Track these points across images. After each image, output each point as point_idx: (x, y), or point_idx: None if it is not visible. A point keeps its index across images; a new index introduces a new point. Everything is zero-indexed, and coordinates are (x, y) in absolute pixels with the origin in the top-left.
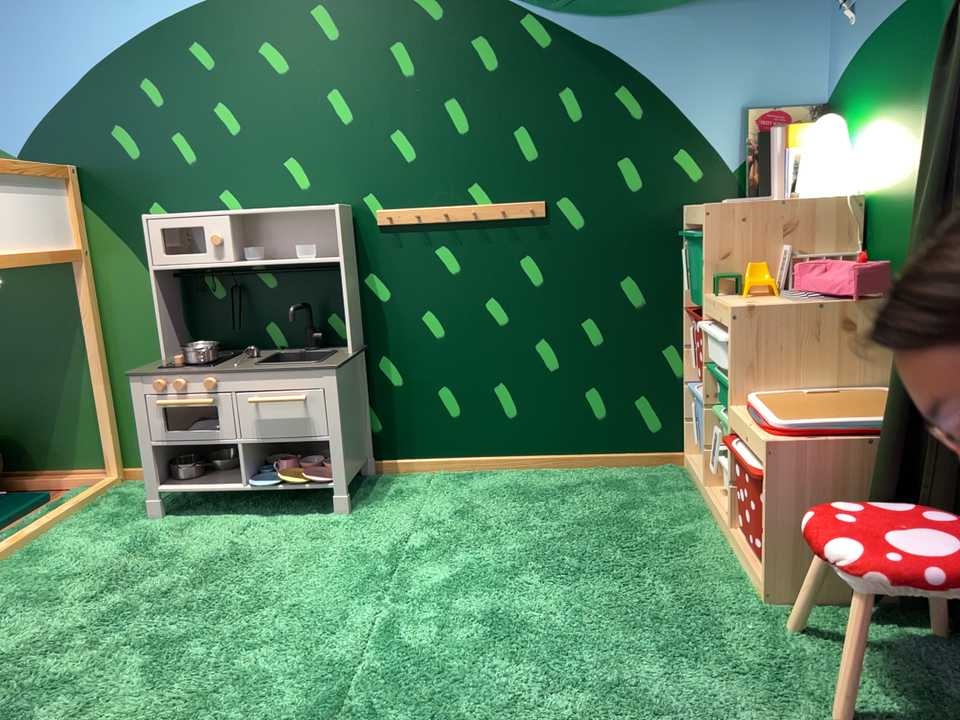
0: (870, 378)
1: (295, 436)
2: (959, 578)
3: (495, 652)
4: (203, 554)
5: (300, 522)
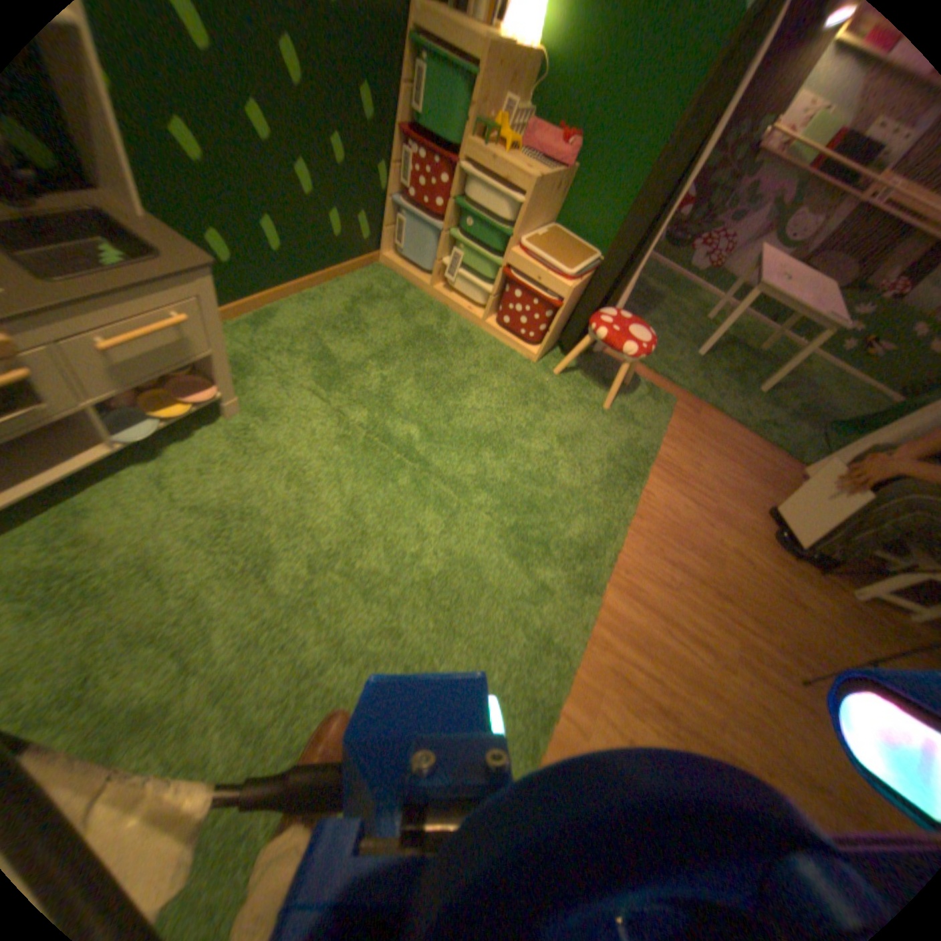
0: (547, 217)
1: (167, 359)
2: (652, 345)
3: (501, 453)
4: (176, 533)
5: (198, 439)
